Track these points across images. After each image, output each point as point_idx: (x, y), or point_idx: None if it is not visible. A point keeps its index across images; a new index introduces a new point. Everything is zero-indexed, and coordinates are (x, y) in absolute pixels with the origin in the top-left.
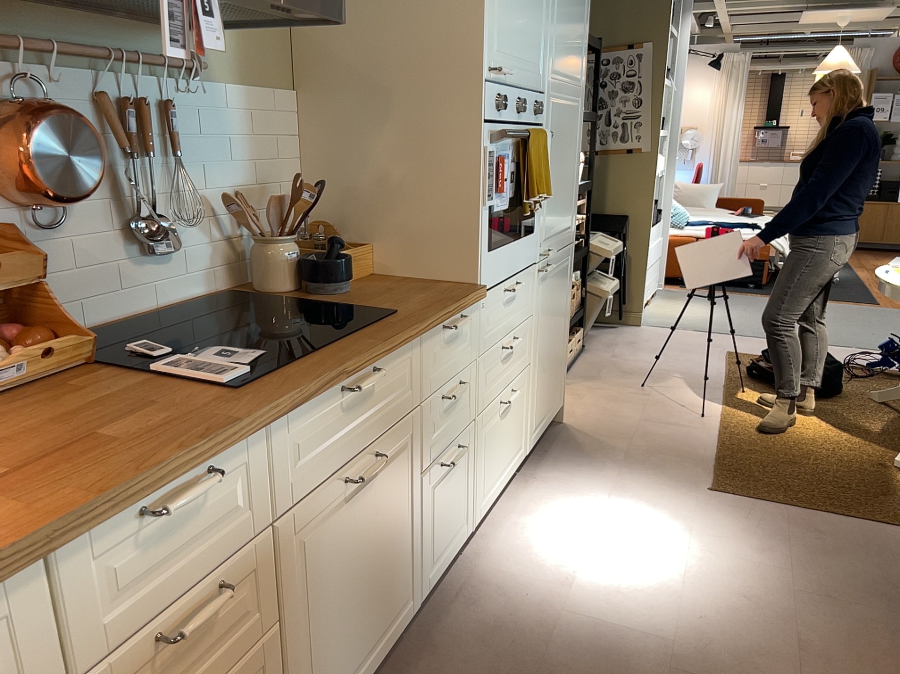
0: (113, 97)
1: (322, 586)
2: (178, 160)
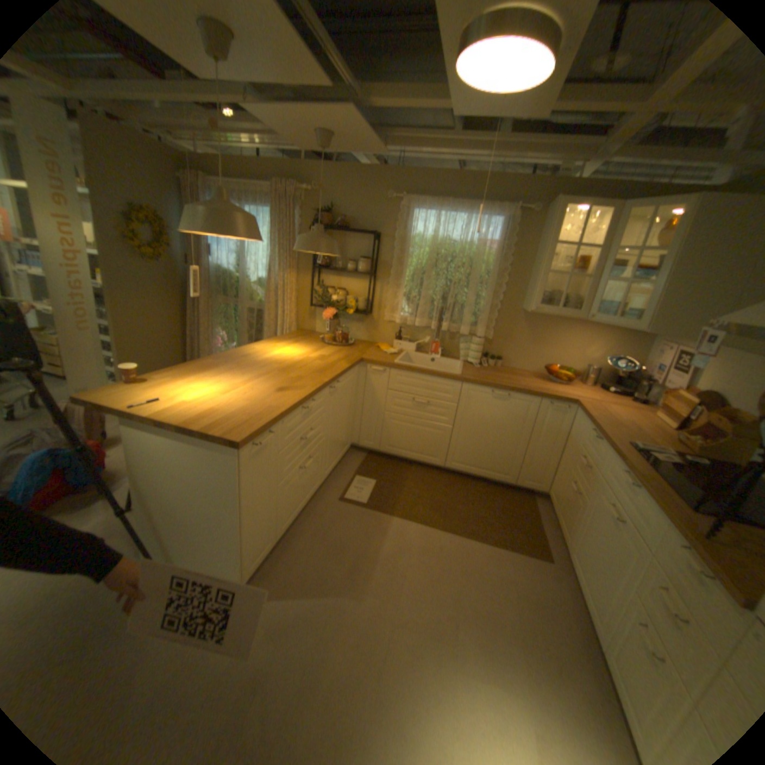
0: None
1: (597, 524)
2: None
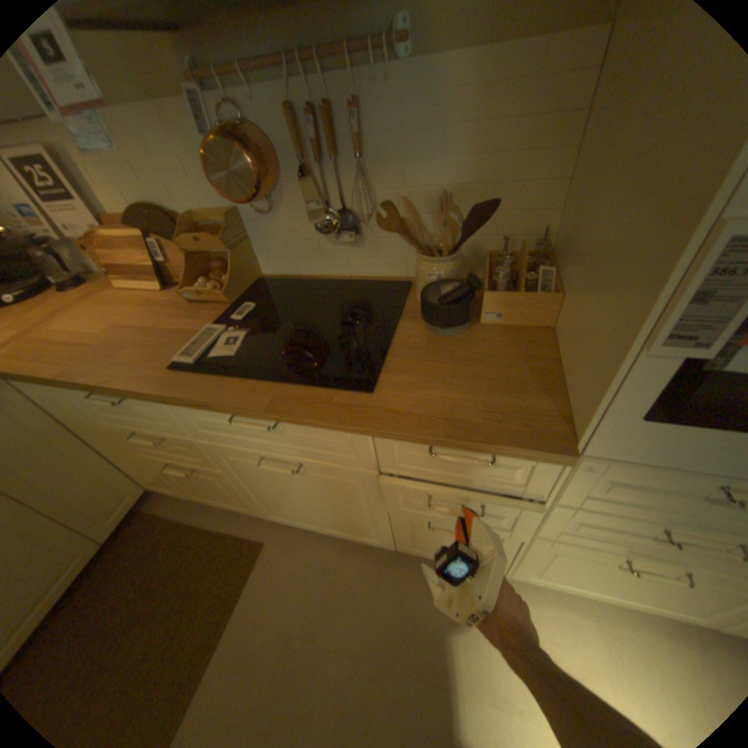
0: (297, 101)
1: (260, 482)
2: (359, 160)
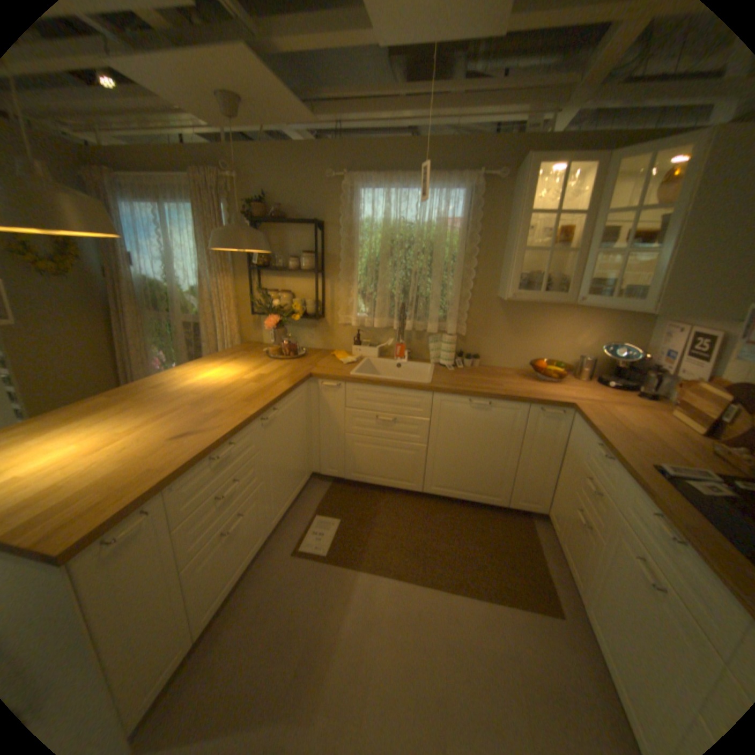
0: None
1: (620, 578)
2: None
